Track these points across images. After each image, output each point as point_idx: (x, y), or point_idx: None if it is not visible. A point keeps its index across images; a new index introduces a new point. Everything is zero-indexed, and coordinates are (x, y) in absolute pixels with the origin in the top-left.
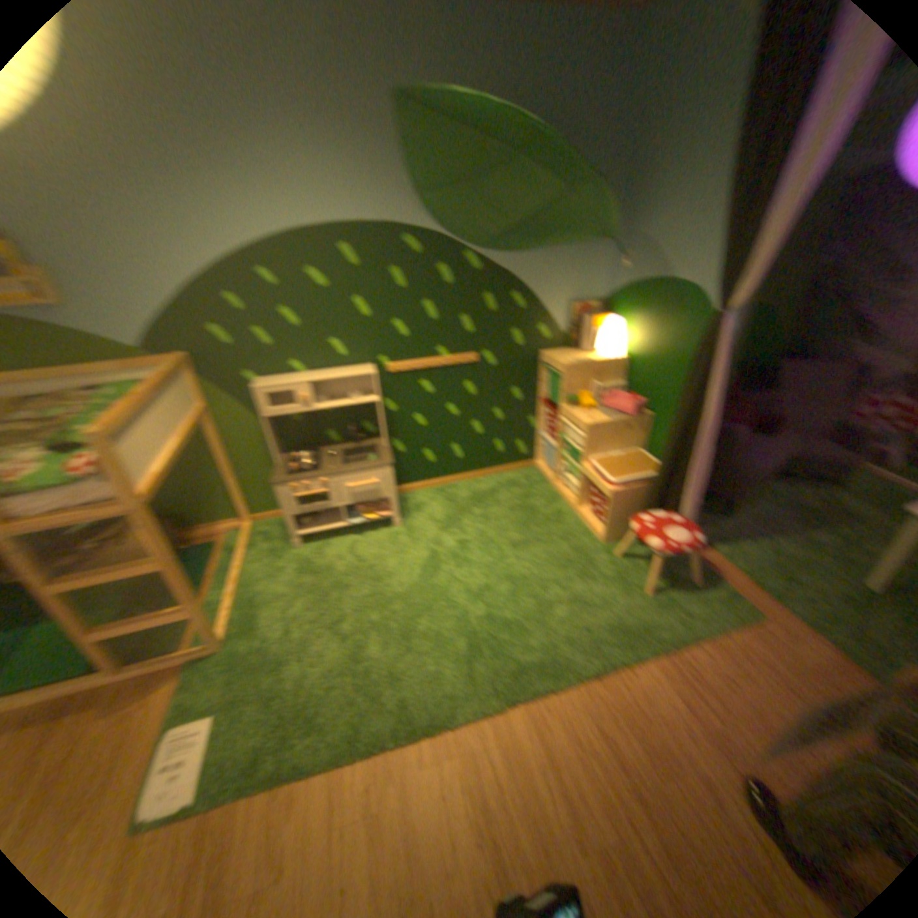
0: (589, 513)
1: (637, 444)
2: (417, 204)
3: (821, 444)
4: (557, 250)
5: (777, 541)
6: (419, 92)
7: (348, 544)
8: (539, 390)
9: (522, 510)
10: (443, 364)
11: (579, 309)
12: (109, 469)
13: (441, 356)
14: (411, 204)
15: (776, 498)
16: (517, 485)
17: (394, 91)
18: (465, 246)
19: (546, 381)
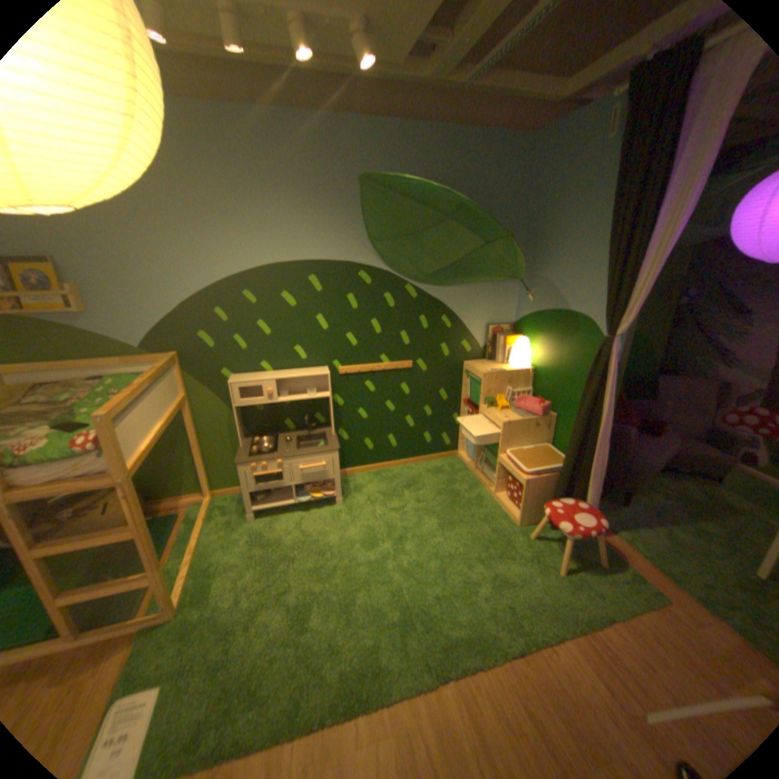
0: (507, 499)
1: (546, 440)
2: (372, 250)
3: (698, 446)
4: (477, 286)
5: (671, 530)
6: (381, 178)
7: (297, 520)
8: (462, 392)
9: (448, 494)
10: (385, 369)
11: (494, 330)
12: (111, 446)
13: (384, 362)
14: (367, 250)
15: (666, 491)
16: (443, 472)
17: (362, 176)
18: (407, 281)
19: (469, 385)
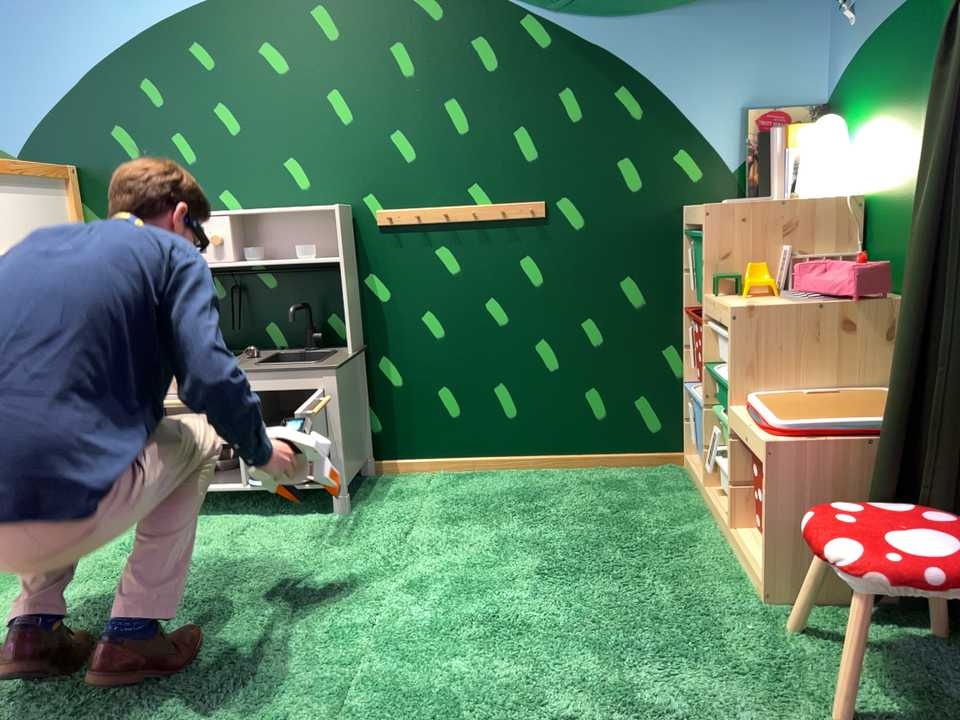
0: (751, 529)
1: (886, 378)
2: None
3: None
4: (708, 10)
5: None
6: None
7: (241, 527)
8: (681, 282)
9: (612, 524)
10: (481, 215)
11: (765, 120)
12: None
13: (480, 201)
14: None
15: None
16: (628, 488)
17: None
18: (526, 6)
19: (687, 254)
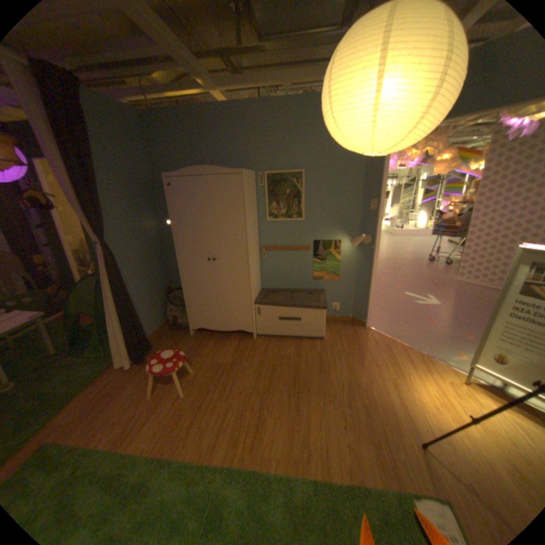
0: None
1: None
2: None
3: None
4: None
5: None
6: None
7: None
8: None
9: None
10: None
11: None
12: None
13: None
14: None
15: None
16: None
17: None
18: None
19: None
